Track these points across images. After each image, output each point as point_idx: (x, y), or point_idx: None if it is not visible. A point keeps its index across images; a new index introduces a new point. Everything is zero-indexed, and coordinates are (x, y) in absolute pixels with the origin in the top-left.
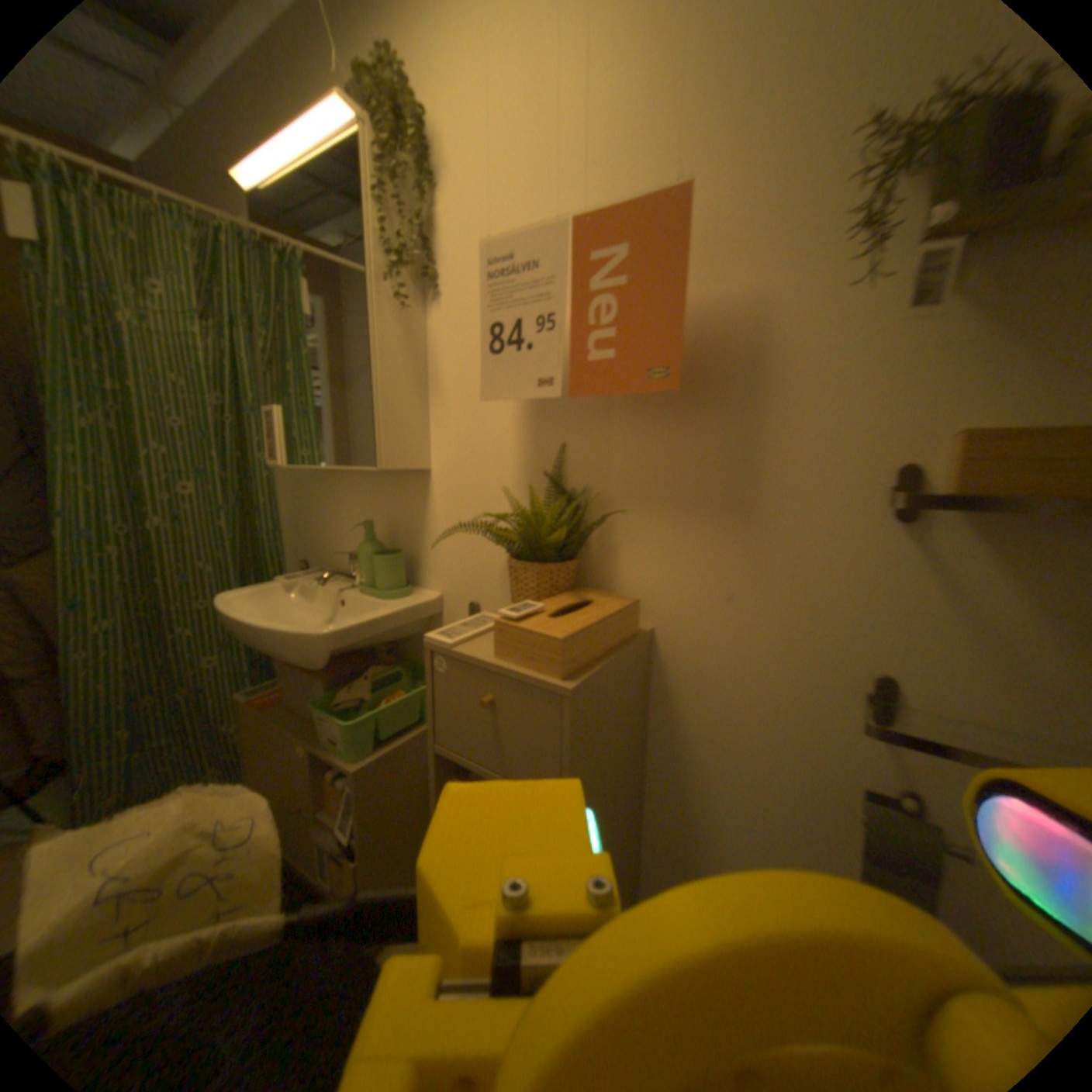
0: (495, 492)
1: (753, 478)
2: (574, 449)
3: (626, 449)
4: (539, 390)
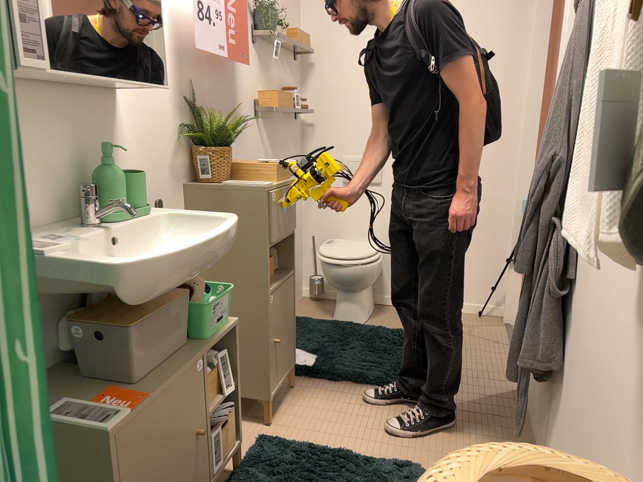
0: (164, 111)
1: (237, 104)
2: (195, 85)
3: (211, 88)
4: (221, 53)
